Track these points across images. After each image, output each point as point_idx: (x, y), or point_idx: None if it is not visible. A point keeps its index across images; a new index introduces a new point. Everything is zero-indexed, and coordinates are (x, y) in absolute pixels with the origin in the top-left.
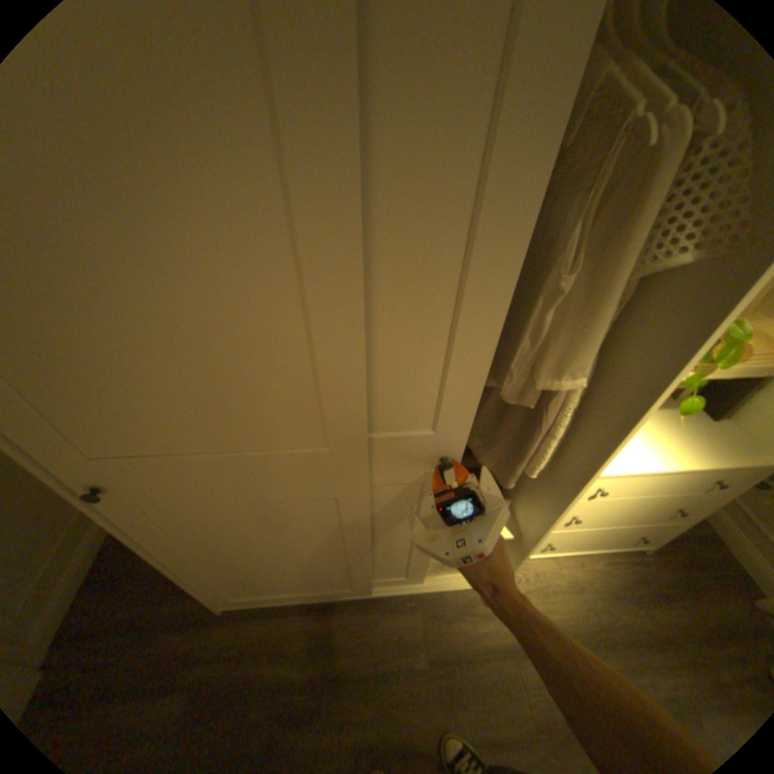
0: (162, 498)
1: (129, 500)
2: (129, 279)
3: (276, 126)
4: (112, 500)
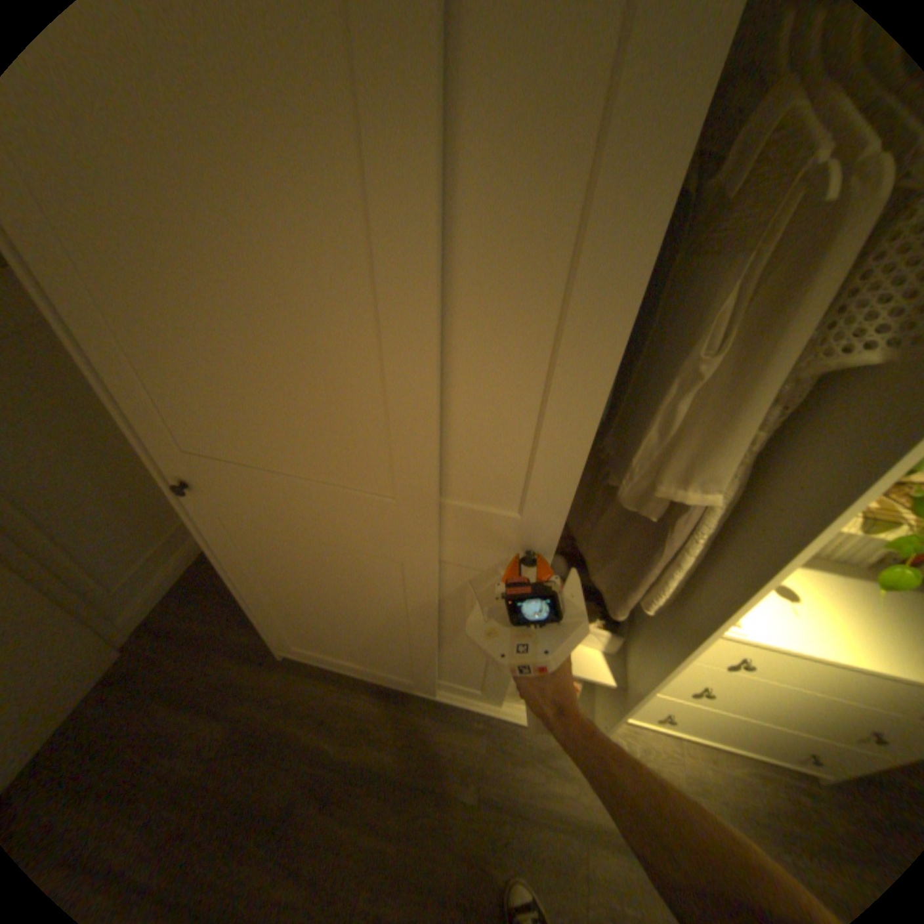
0: (236, 510)
1: (209, 503)
2: (225, 280)
3: (357, 144)
4: (195, 500)
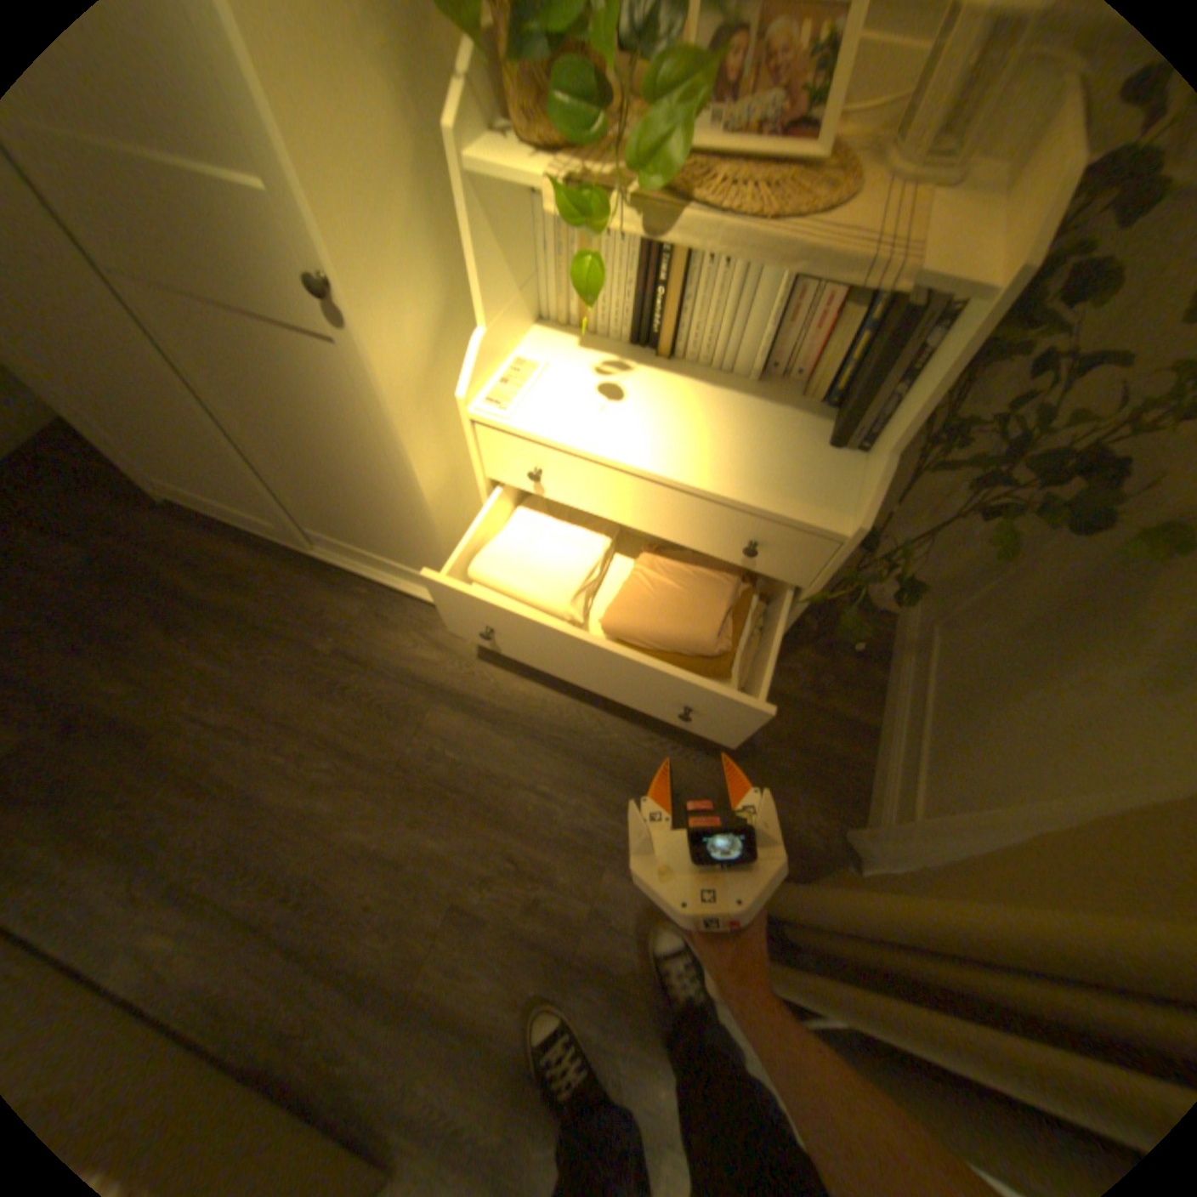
0: None
1: None
2: None
3: None
4: None
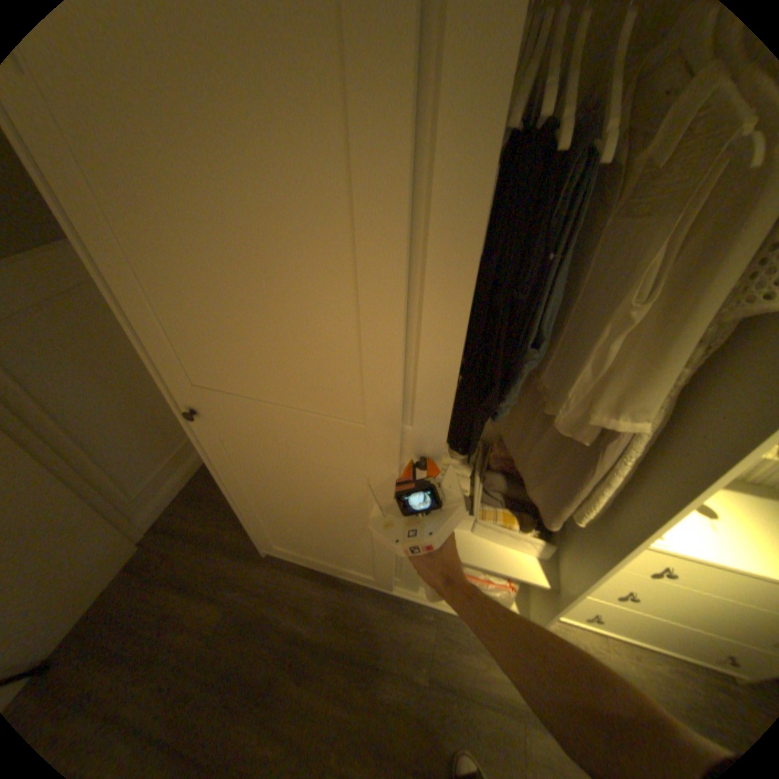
0: (235, 433)
1: (213, 427)
2: (235, 248)
3: (347, 137)
4: (202, 424)
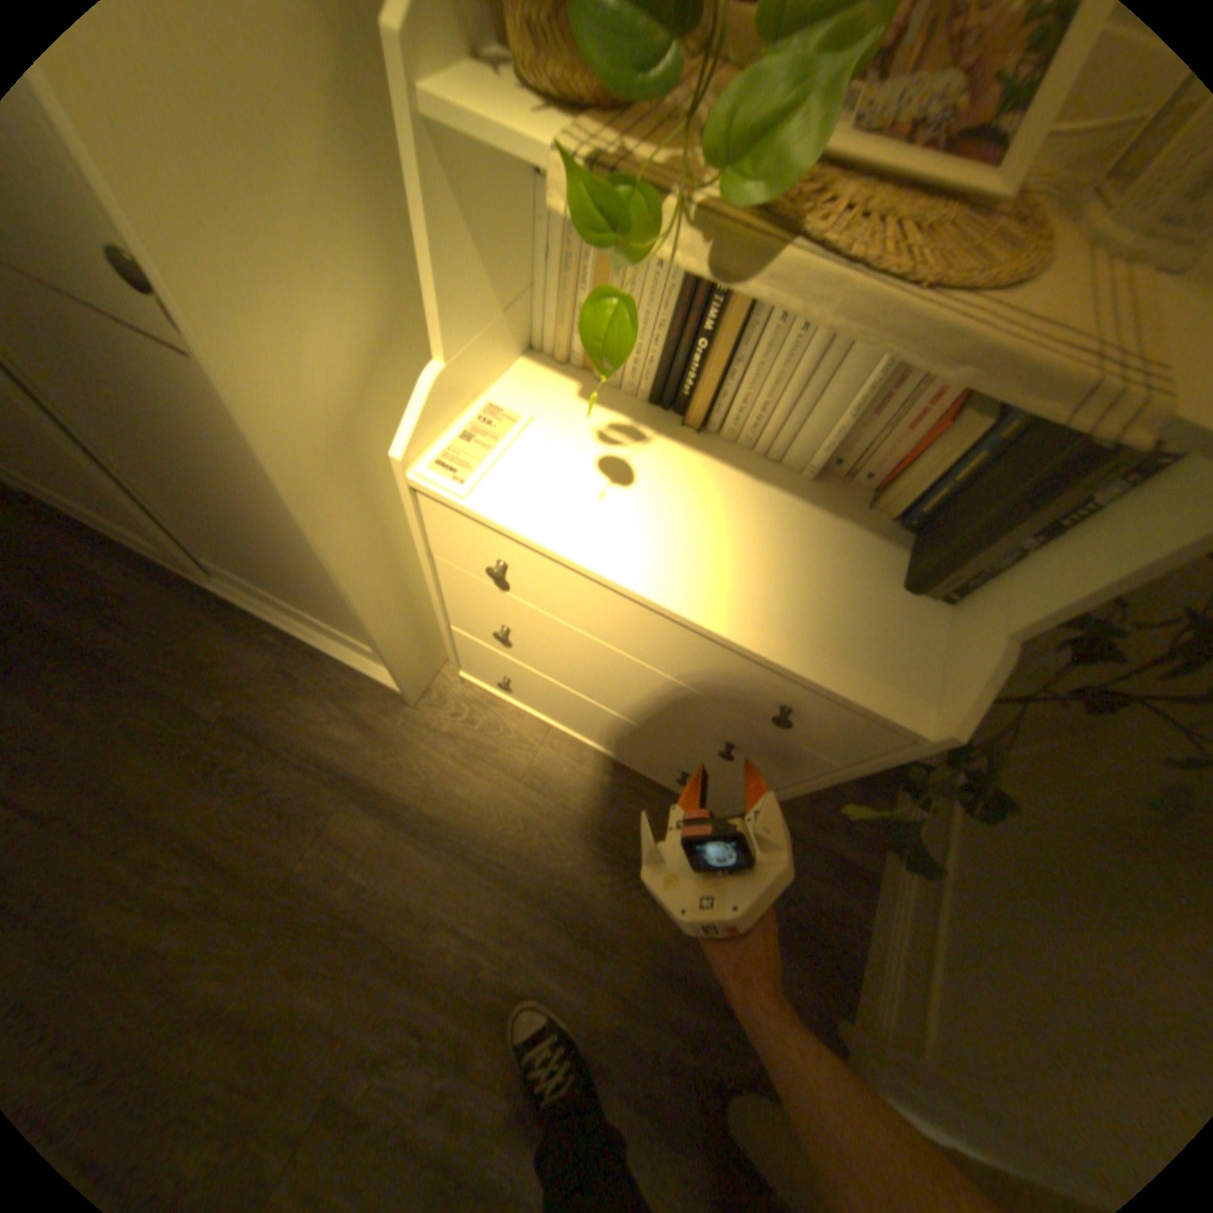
0: None
1: None
2: None
3: None
4: None
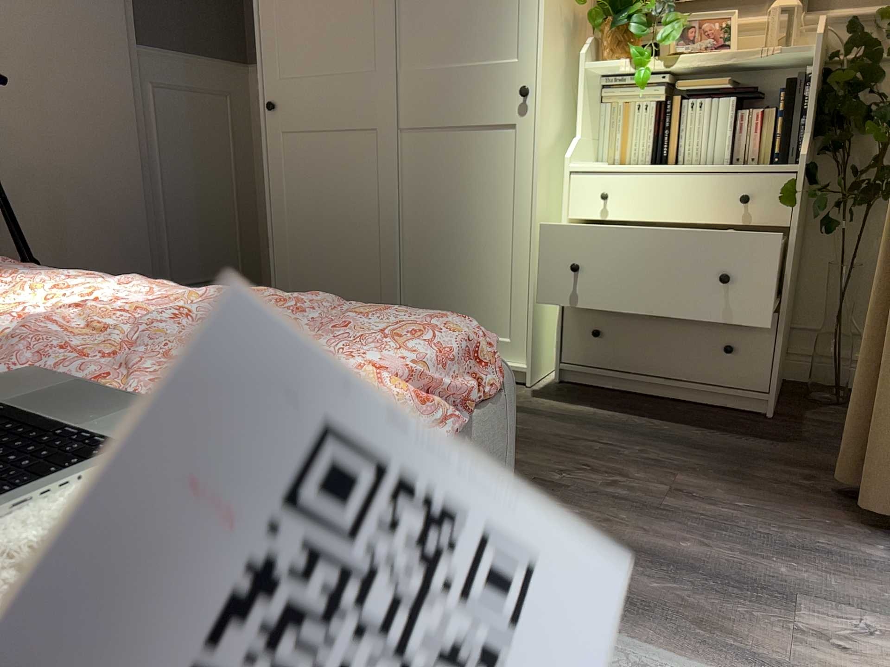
0: (297, 116)
1: (283, 116)
2: None
3: None
4: (277, 117)
